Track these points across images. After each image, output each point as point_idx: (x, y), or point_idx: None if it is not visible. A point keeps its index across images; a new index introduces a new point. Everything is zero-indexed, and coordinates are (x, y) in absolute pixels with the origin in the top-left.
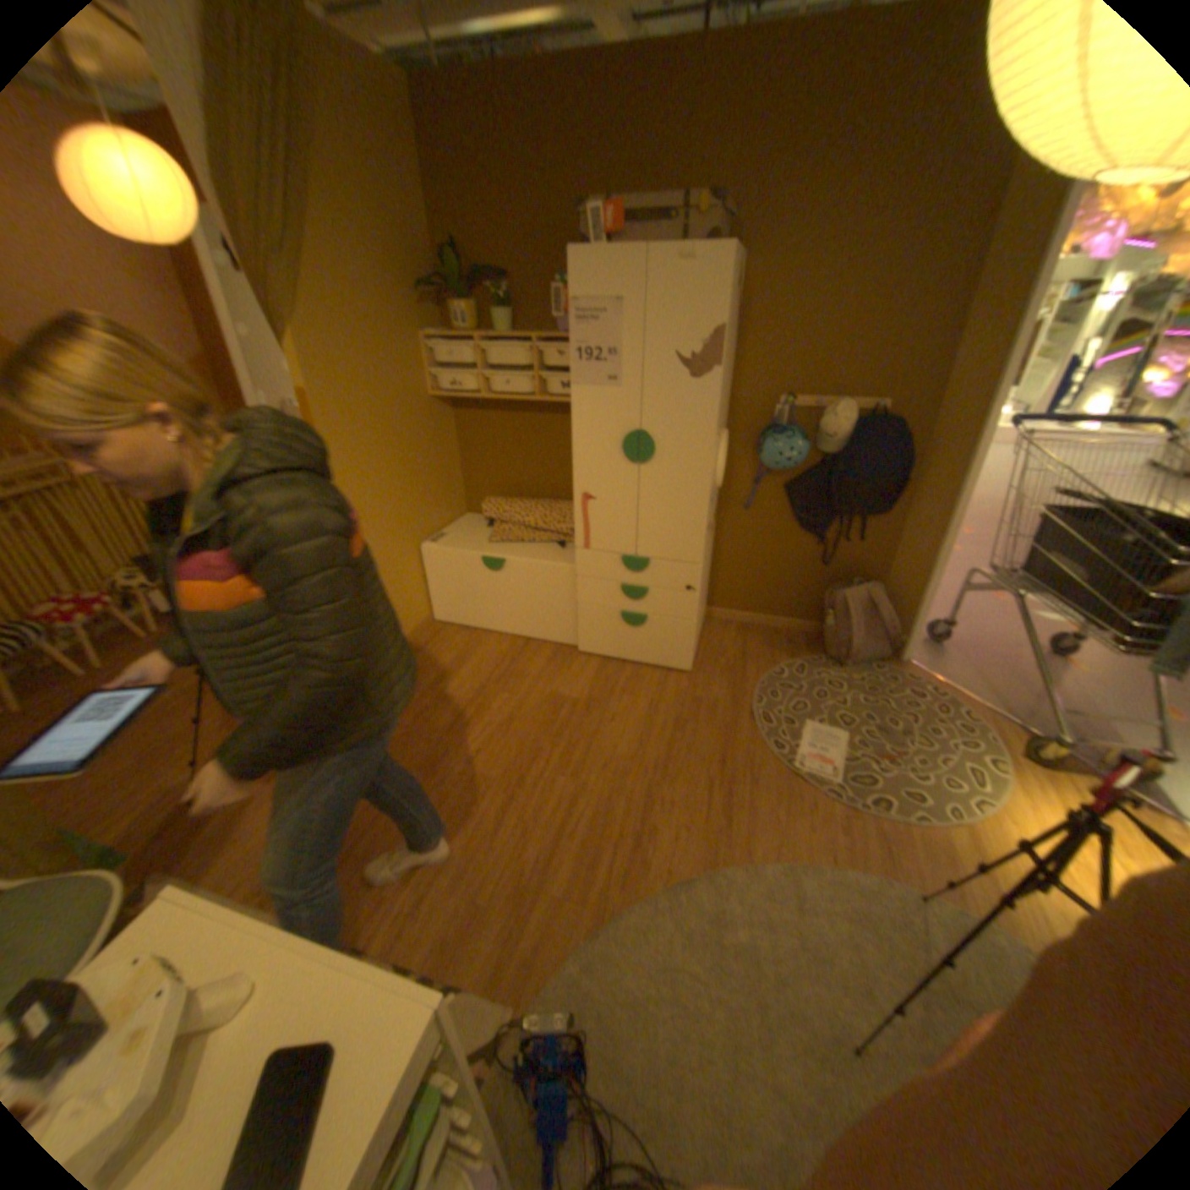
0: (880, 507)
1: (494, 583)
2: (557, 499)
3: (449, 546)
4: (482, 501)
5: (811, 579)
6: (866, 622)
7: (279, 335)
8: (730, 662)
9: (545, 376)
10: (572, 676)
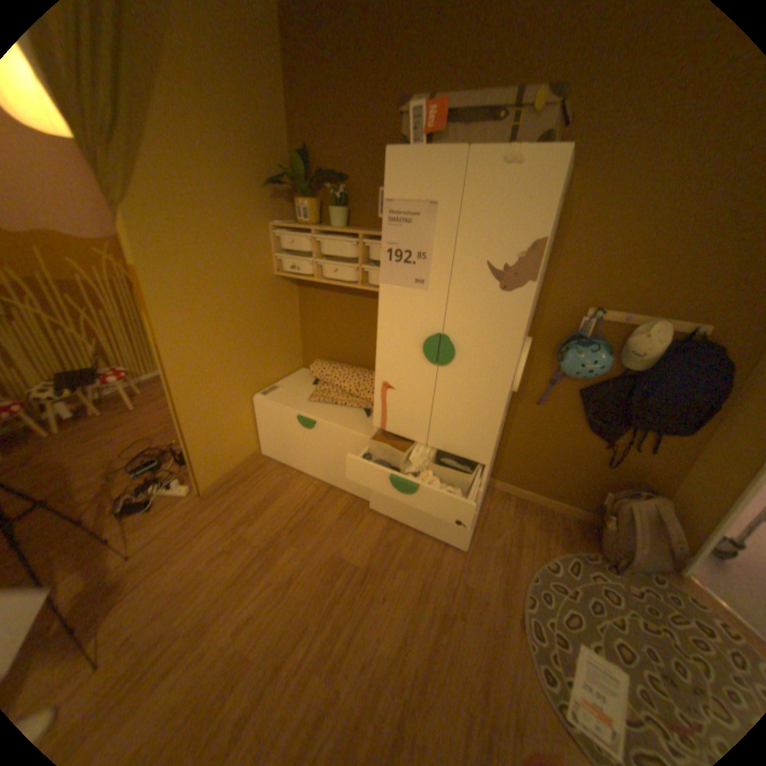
0: (681, 427)
1: (306, 436)
2: (372, 367)
3: (274, 398)
4: (314, 359)
5: (593, 475)
6: (651, 539)
7: (114, 213)
8: (505, 543)
9: (368, 266)
10: (357, 534)
